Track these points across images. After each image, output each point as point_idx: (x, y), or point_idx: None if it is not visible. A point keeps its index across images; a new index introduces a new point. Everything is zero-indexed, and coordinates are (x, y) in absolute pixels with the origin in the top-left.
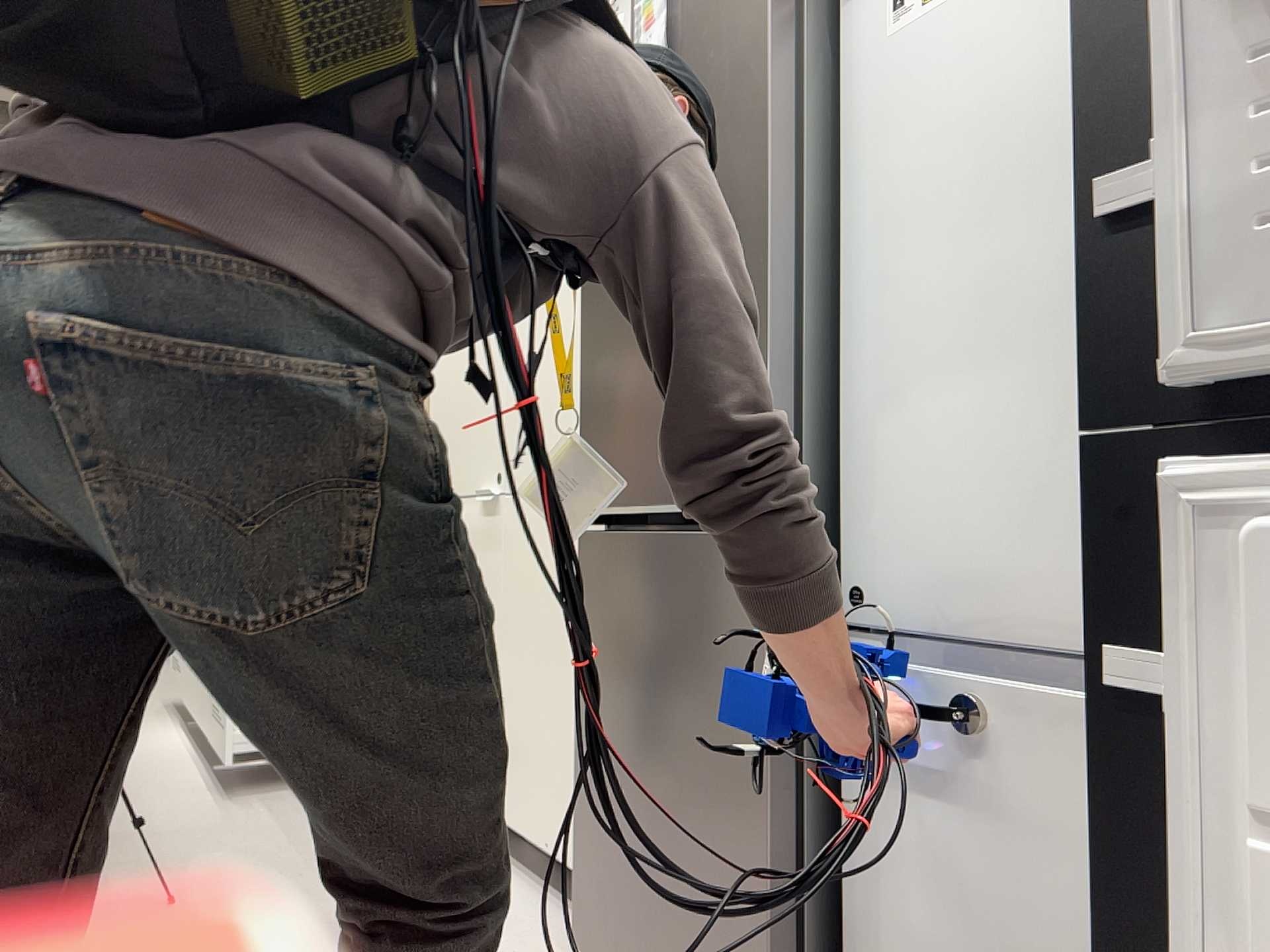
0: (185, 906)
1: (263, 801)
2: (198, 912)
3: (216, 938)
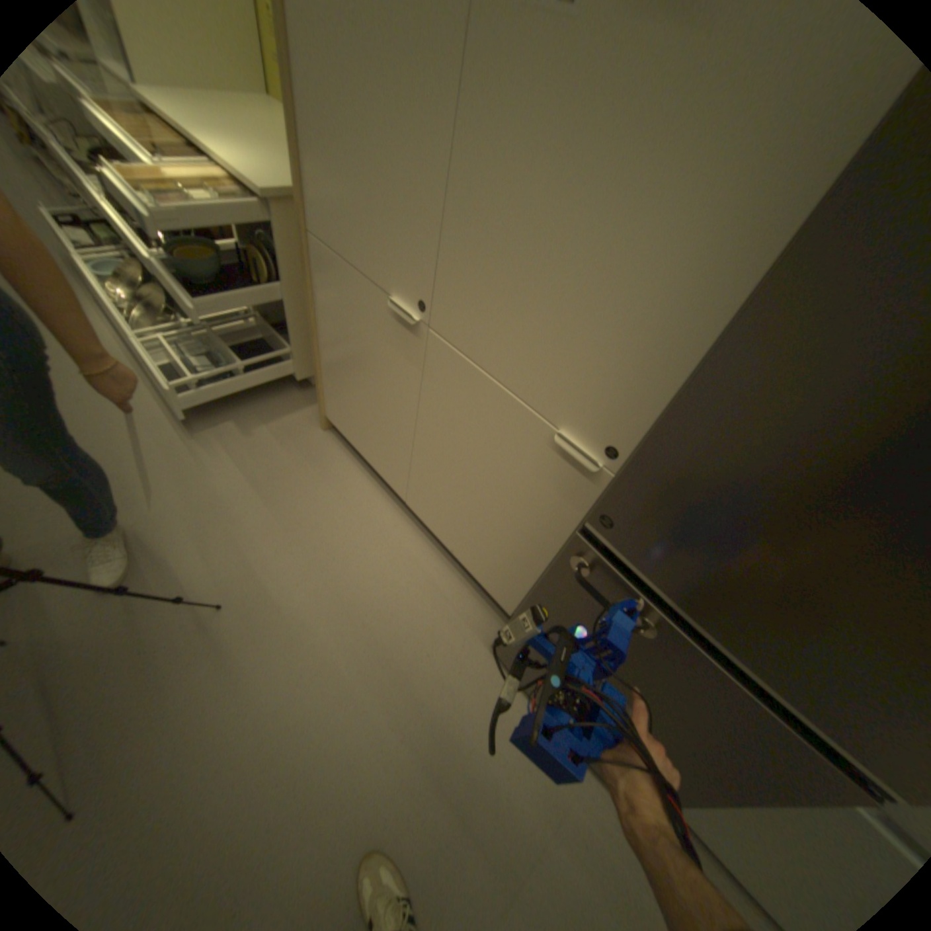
0: (227, 601)
1: (218, 437)
2: (239, 608)
3: (267, 642)
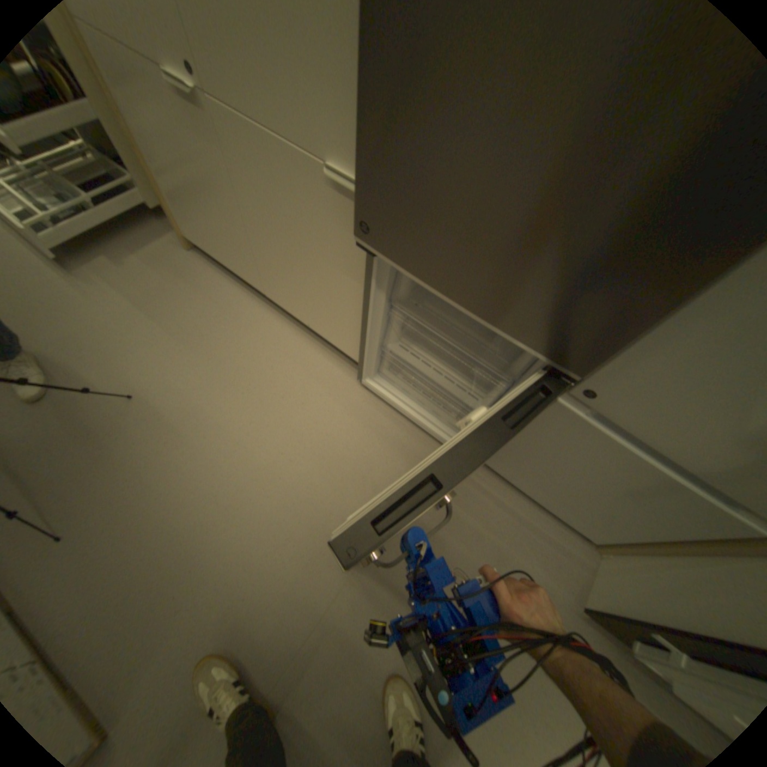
0: (136, 393)
1: (94, 271)
2: (147, 395)
3: (175, 415)
